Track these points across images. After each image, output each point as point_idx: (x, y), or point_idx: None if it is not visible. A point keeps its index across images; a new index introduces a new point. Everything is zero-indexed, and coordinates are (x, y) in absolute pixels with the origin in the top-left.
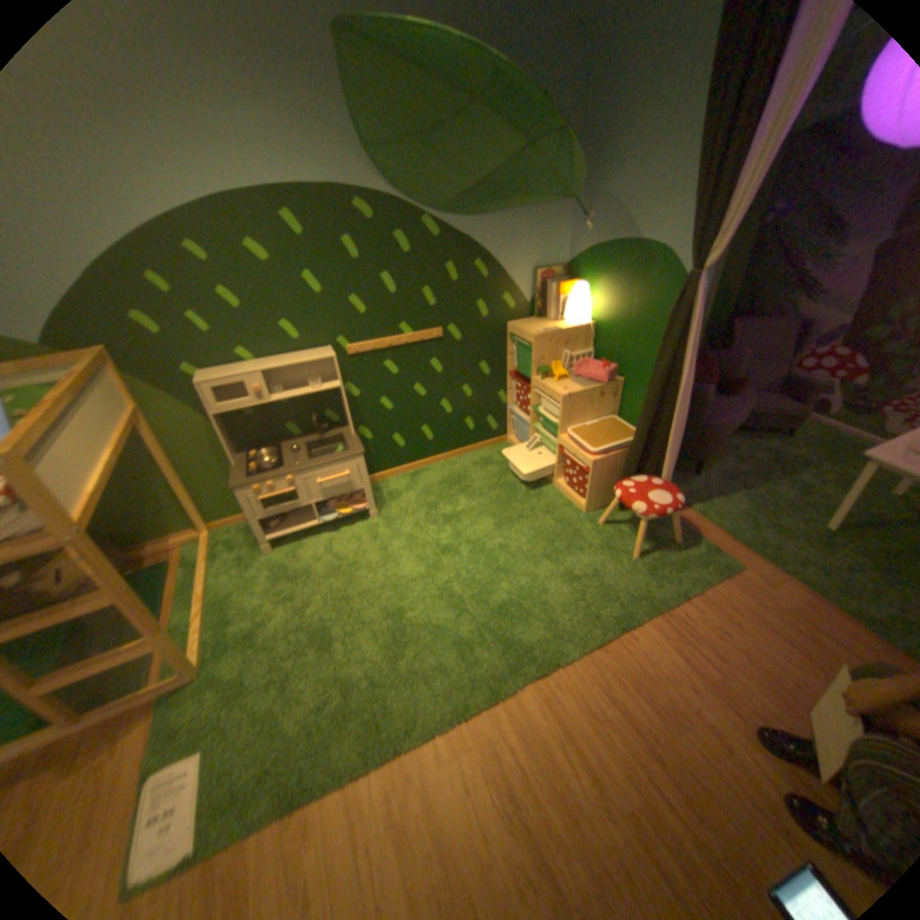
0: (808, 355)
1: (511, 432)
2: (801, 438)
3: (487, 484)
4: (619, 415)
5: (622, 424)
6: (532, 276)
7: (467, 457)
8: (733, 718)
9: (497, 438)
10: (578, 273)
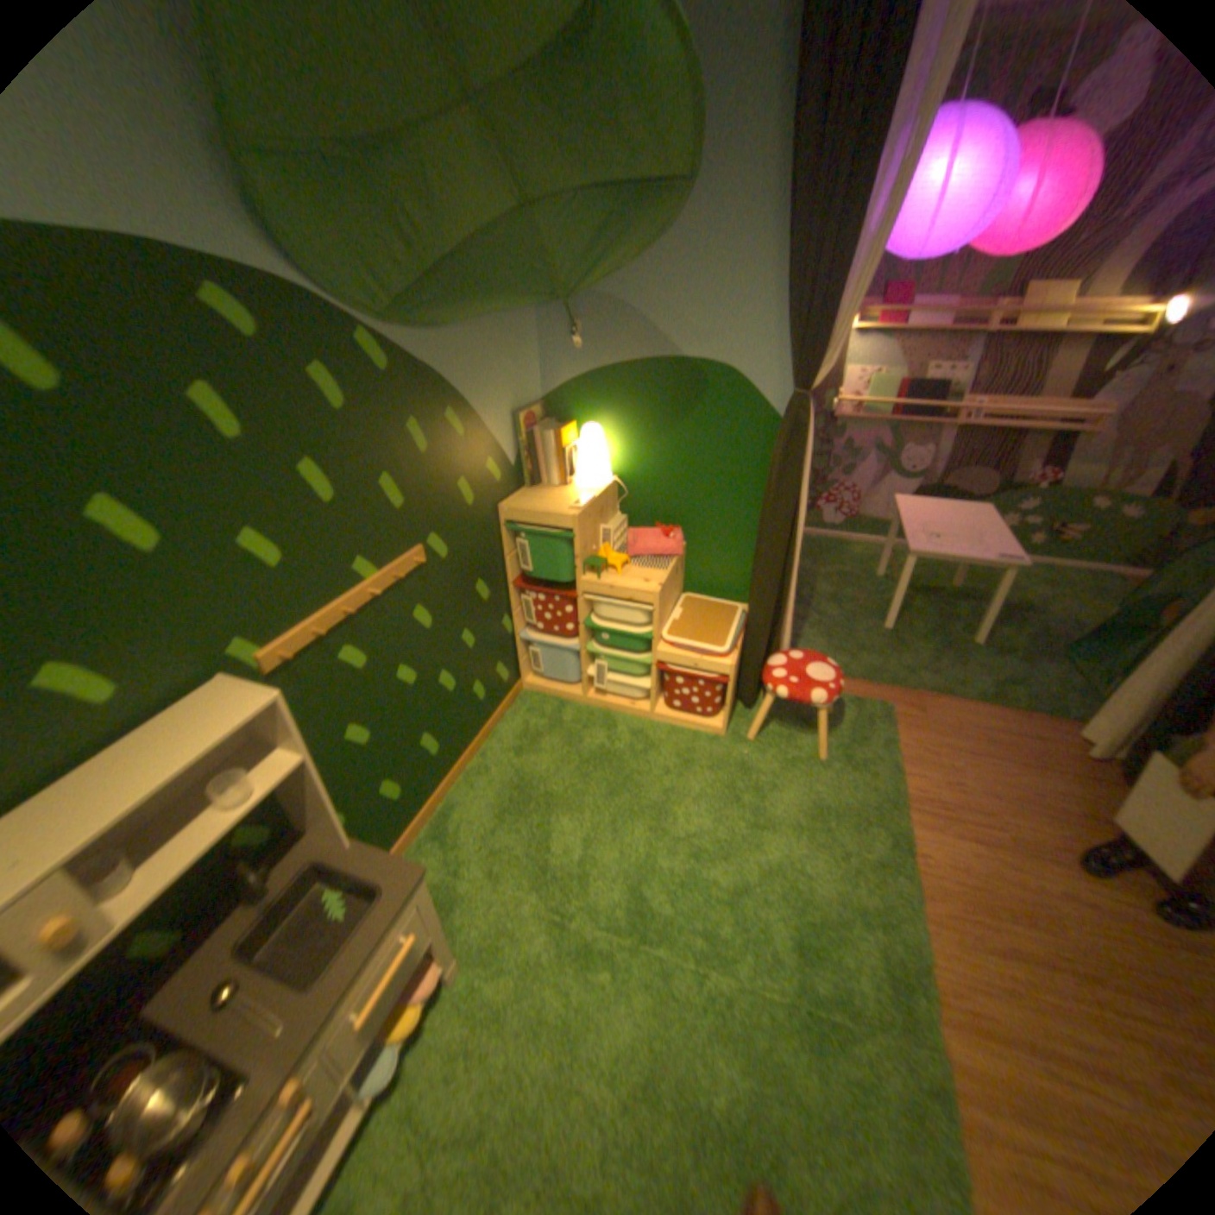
0: None
1: (534, 672)
2: None
3: (569, 770)
4: (683, 589)
5: (703, 600)
6: (512, 424)
7: (491, 746)
8: (1055, 868)
9: (512, 689)
10: (568, 412)
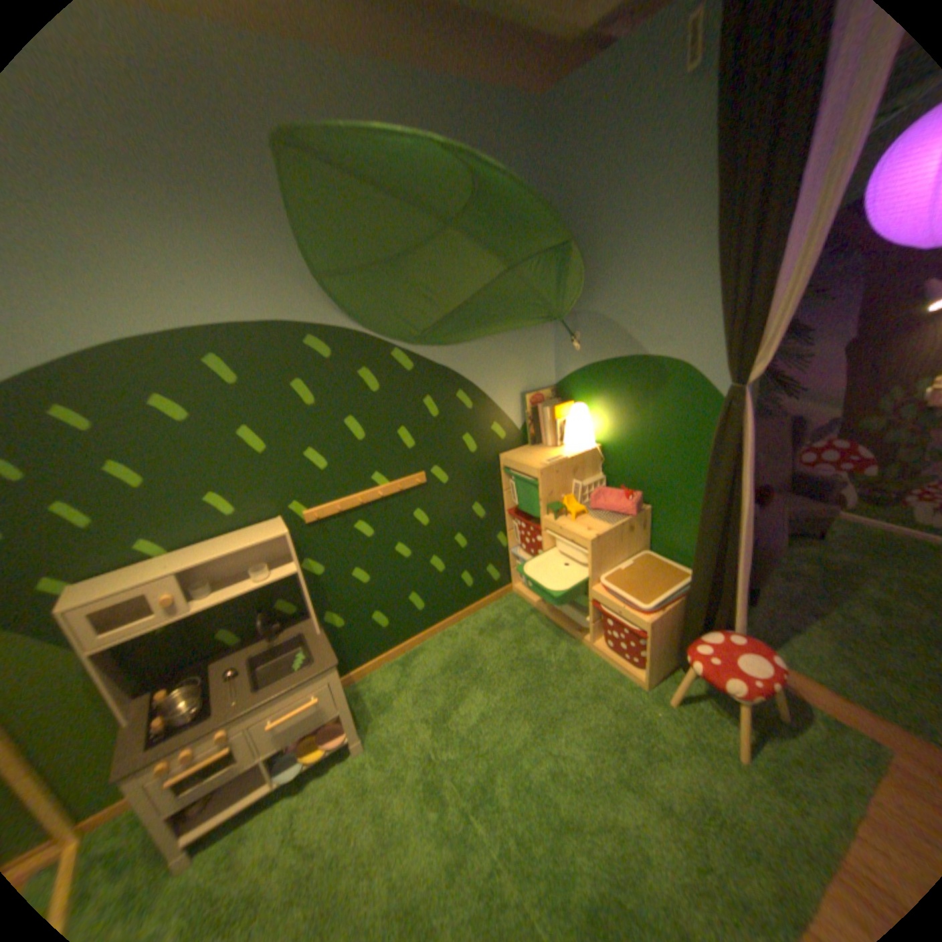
0: (805, 450)
1: (518, 581)
2: (833, 539)
3: (506, 661)
4: (652, 548)
5: (661, 561)
6: (520, 402)
7: (469, 622)
8: None
9: (502, 589)
10: (570, 394)
